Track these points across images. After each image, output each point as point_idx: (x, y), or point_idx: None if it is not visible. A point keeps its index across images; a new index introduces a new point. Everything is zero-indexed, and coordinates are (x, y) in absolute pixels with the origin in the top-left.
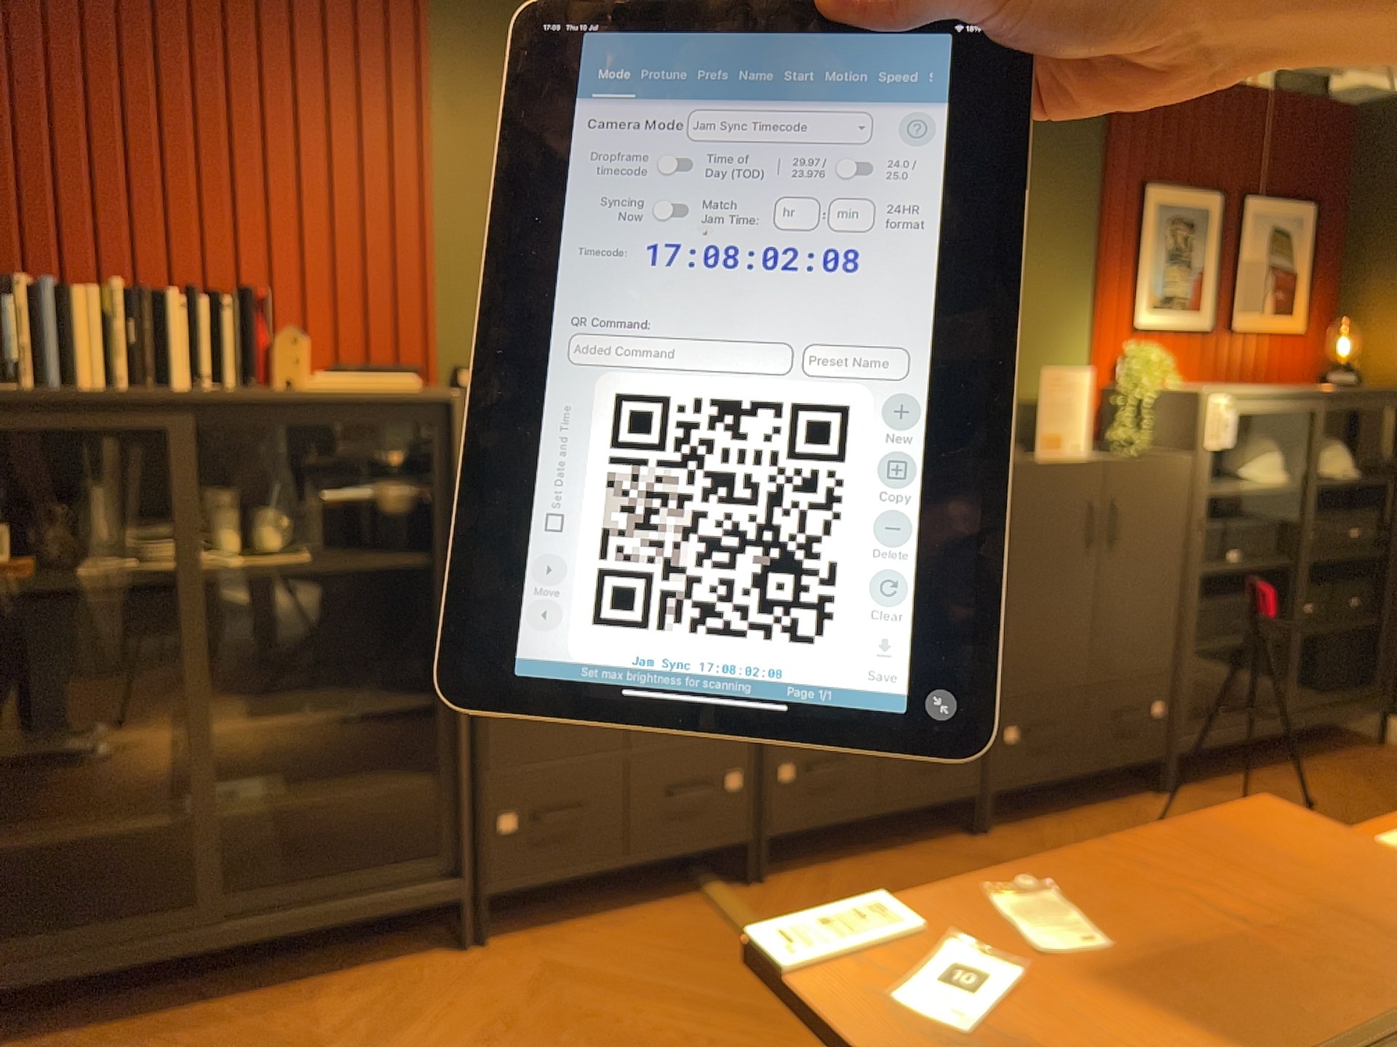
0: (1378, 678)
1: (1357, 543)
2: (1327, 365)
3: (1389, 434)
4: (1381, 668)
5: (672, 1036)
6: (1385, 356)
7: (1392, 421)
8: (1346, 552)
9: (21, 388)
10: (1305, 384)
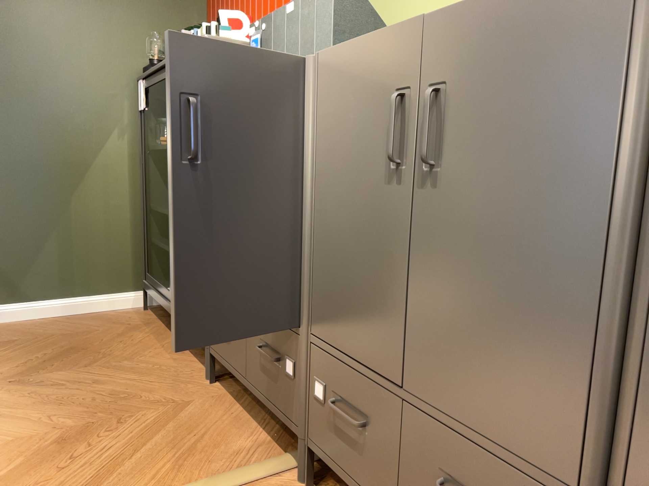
0: None
1: None
2: None
3: None
4: None
5: (84, 453)
6: None
7: None
8: None
9: None
10: None
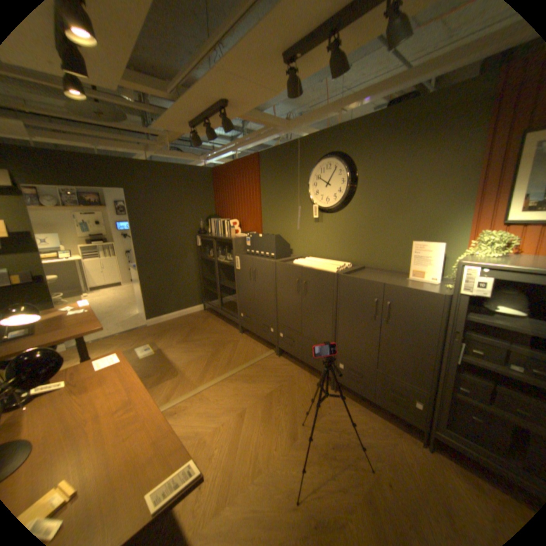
0: None
1: None
2: None
3: None
4: None
5: (221, 357)
6: None
7: None
8: None
9: (215, 234)
10: None
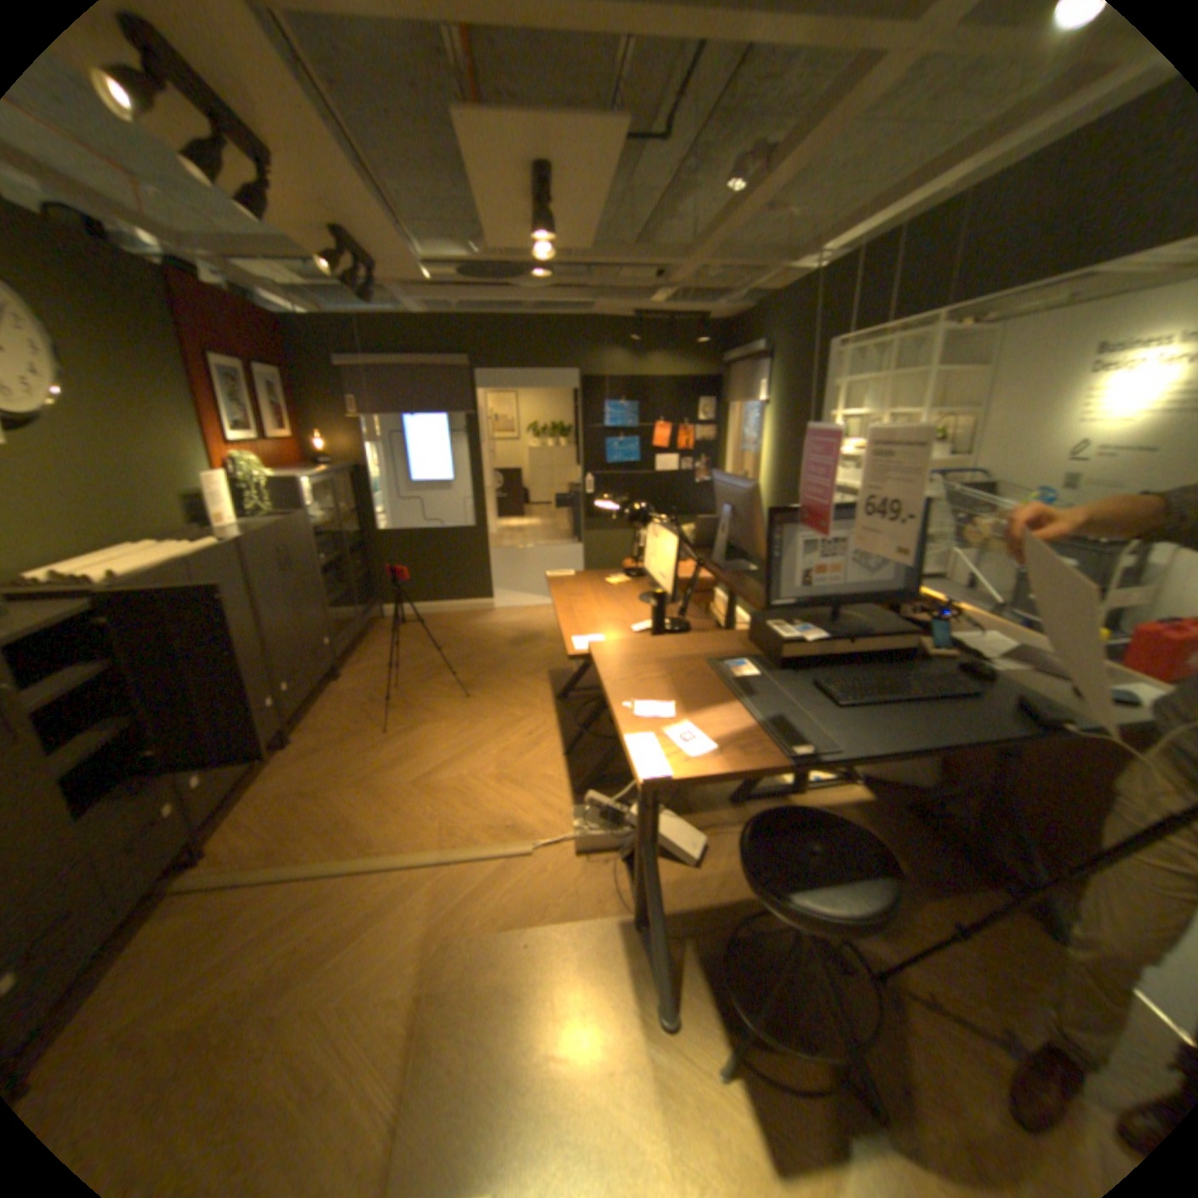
0: (373, 592)
1: (354, 537)
2: (304, 454)
3: (347, 485)
4: (375, 588)
5: (282, 958)
6: (332, 448)
7: (346, 479)
8: (352, 542)
9: None
10: (302, 464)
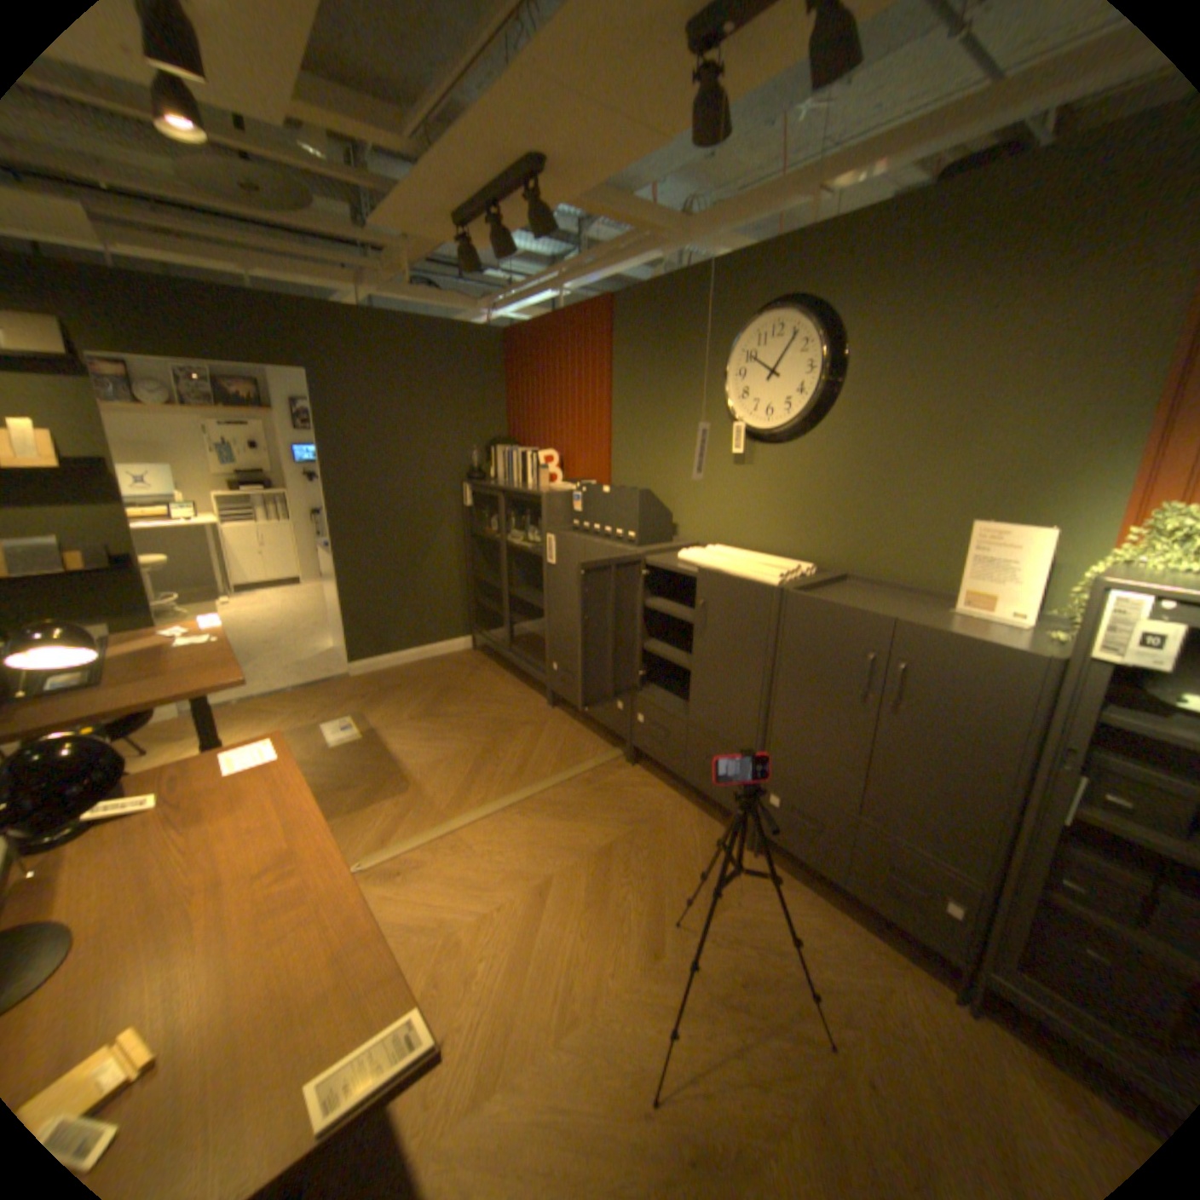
0: None
1: None
2: None
3: None
4: None
5: (505, 757)
6: None
7: None
8: None
9: (505, 482)
10: None
